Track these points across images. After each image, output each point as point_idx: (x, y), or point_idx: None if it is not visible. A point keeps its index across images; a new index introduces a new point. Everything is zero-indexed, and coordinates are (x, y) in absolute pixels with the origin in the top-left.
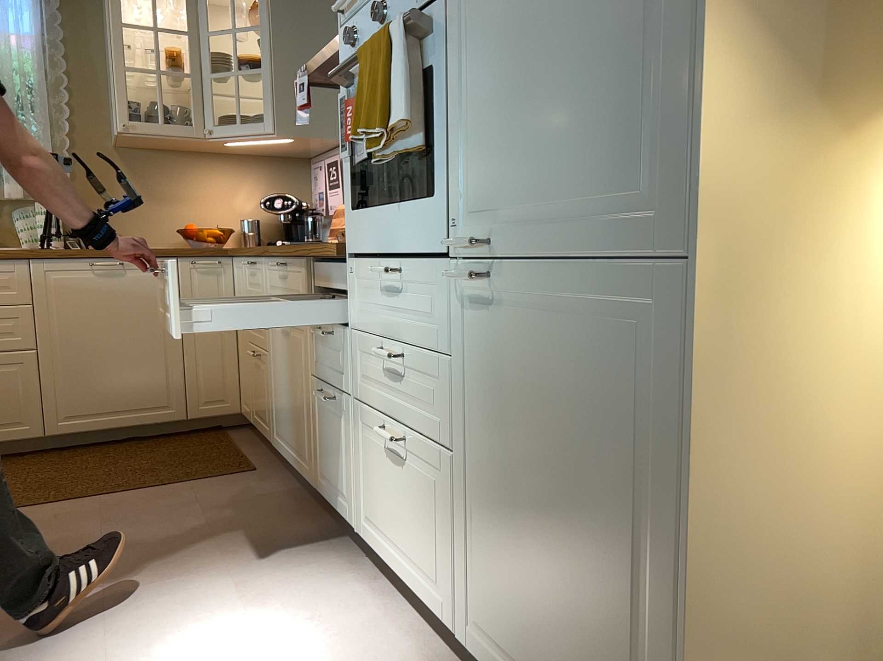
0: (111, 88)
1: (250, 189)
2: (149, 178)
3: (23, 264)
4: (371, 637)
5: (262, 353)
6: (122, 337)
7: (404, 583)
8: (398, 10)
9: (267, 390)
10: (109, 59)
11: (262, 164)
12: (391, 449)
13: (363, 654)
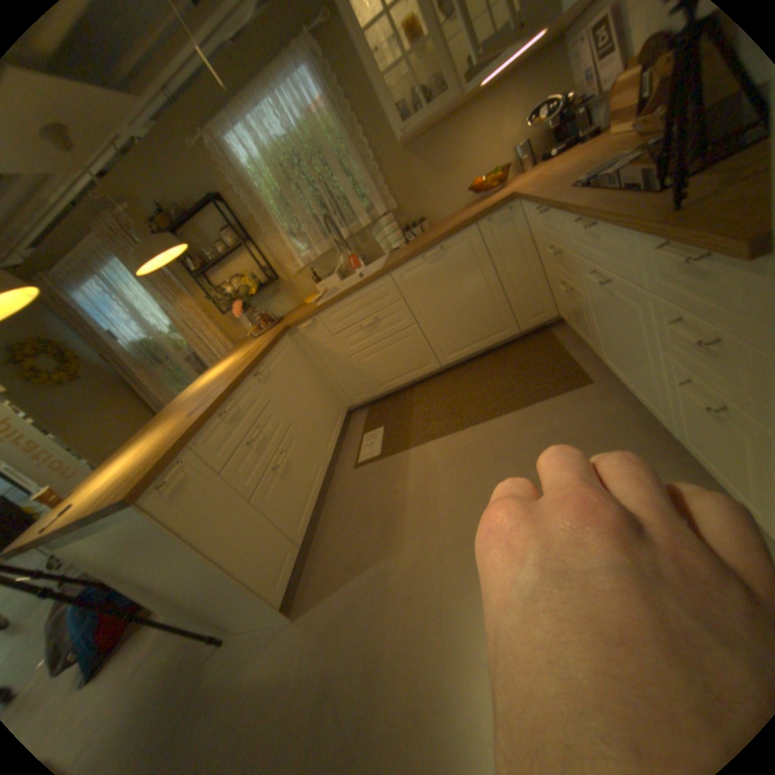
0: (381, 97)
1: (513, 111)
2: (434, 155)
3: (388, 276)
4: None
5: (575, 288)
6: (461, 296)
7: None
8: None
9: (588, 318)
10: (369, 71)
11: (517, 77)
12: None
13: None
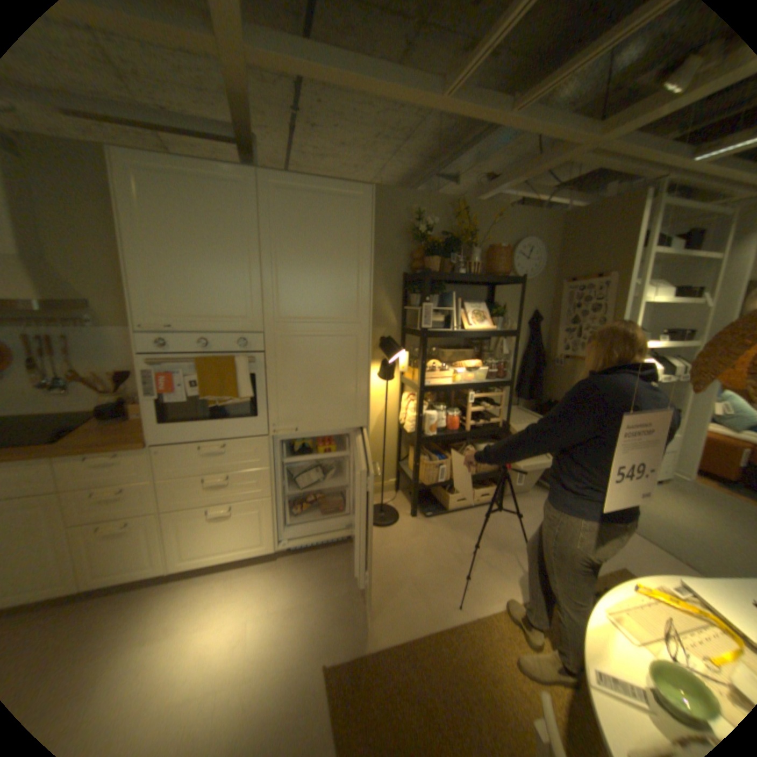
0: None
1: None
2: None
3: None
4: (228, 590)
5: None
6: None
7: (224, 564)
8: (214, 347)
9: None
10: None
11: None
12: (209, 519)
13: (237, 593)
